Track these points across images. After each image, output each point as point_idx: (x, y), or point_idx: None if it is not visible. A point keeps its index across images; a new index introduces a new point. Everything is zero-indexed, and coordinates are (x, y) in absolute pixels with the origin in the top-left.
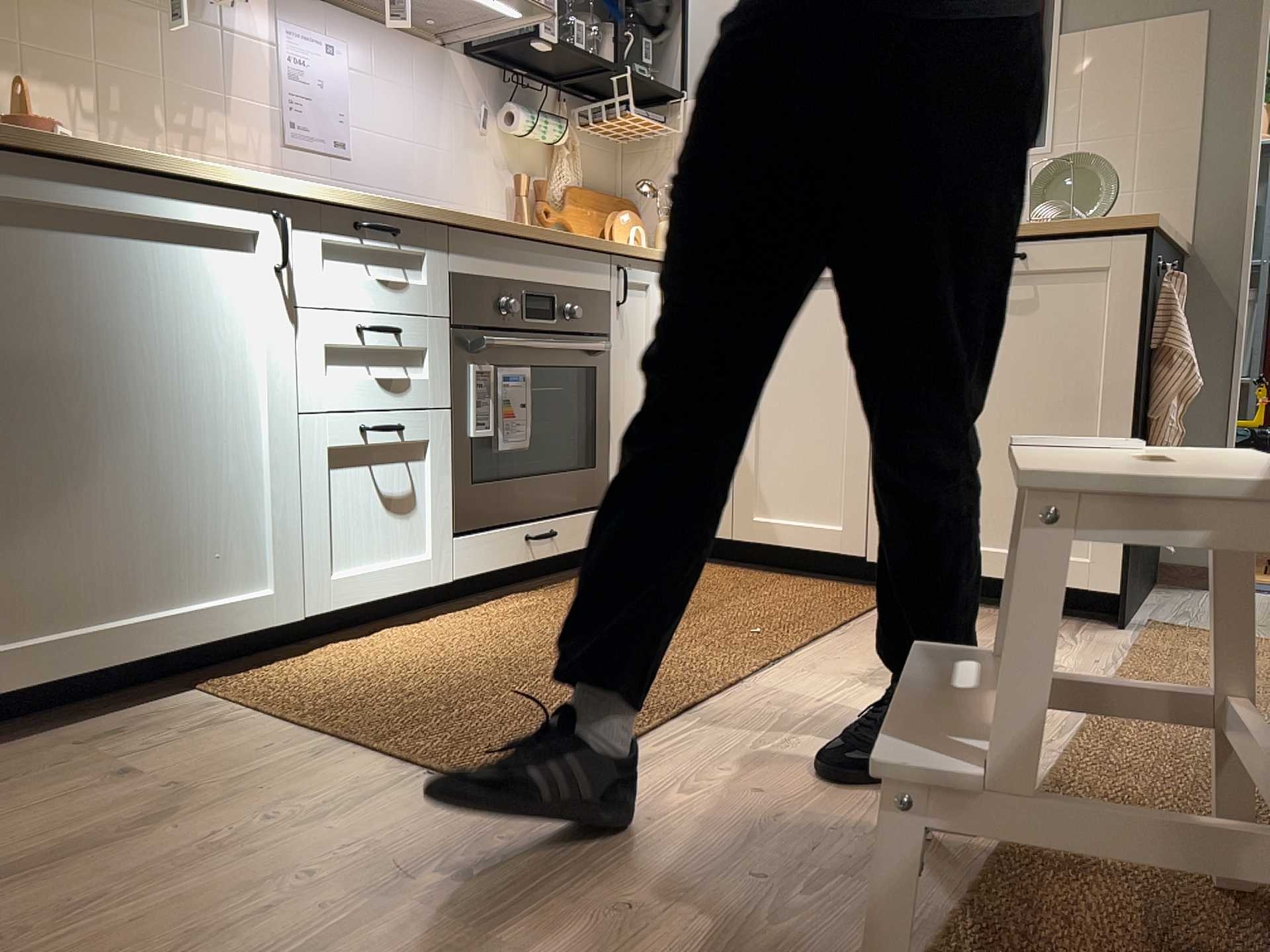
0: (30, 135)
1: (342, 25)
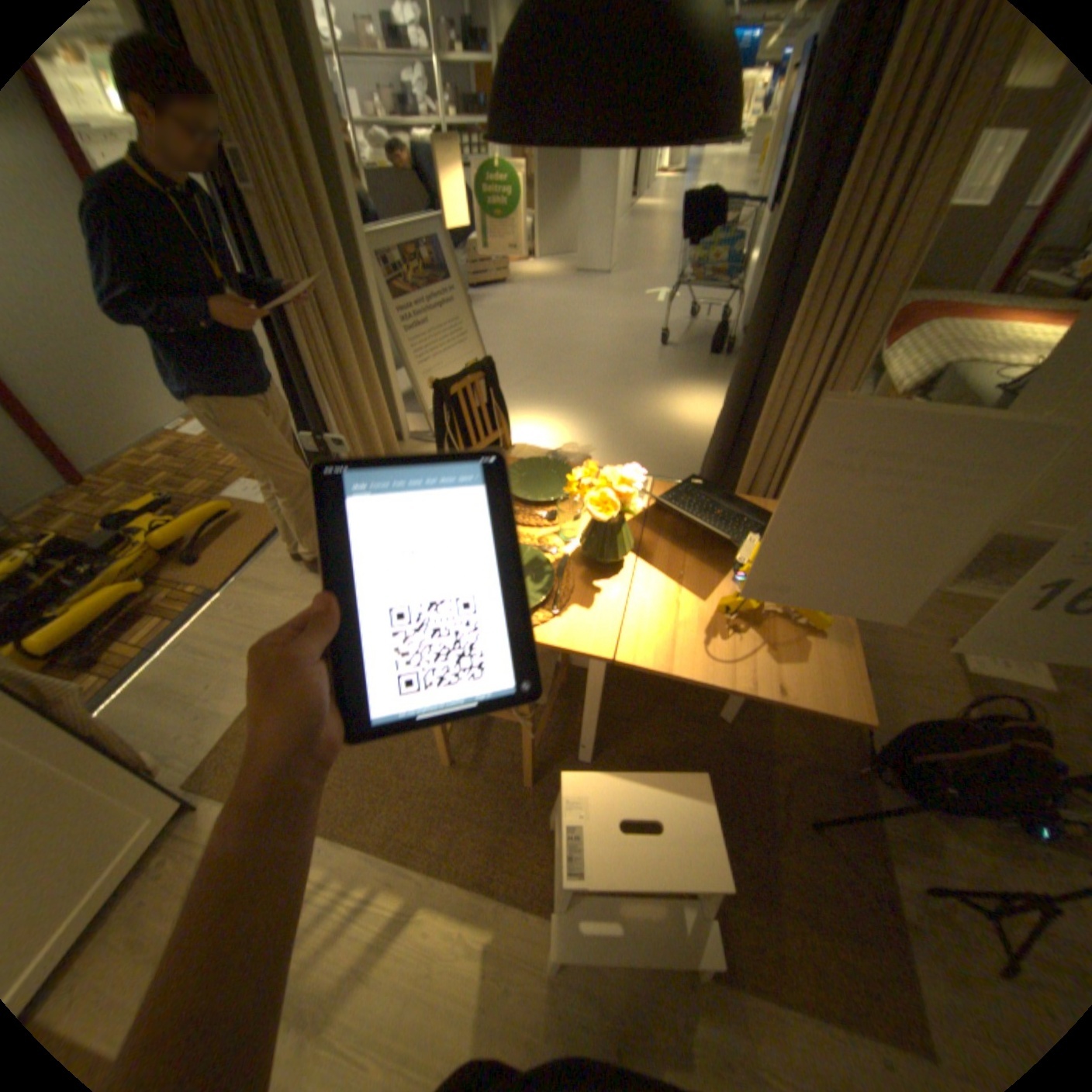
0: None
1: None
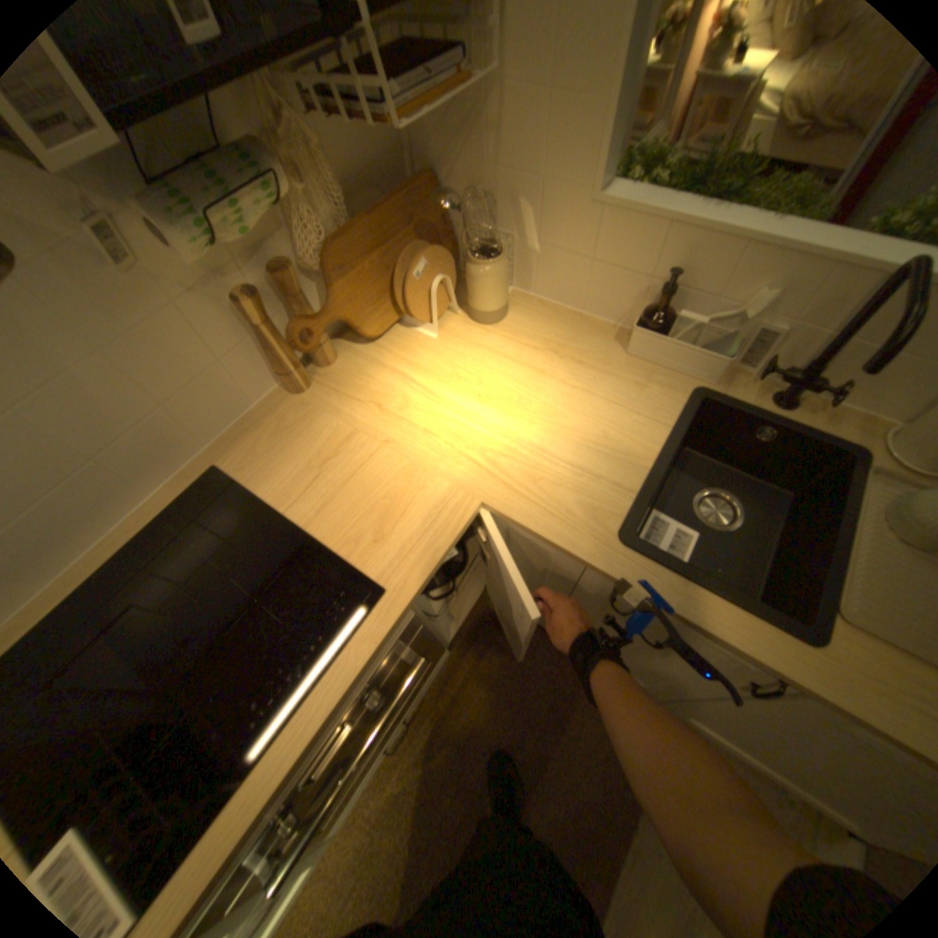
0: None
1: None
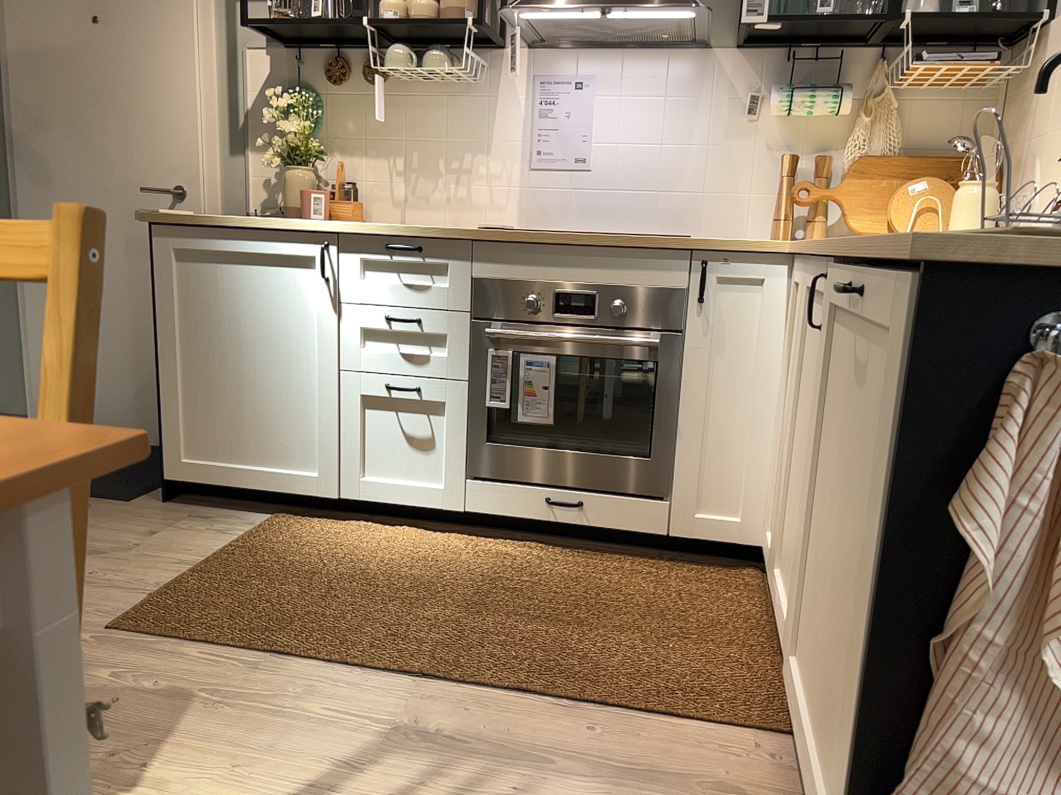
0: (199, 219)
1: (588, 63)
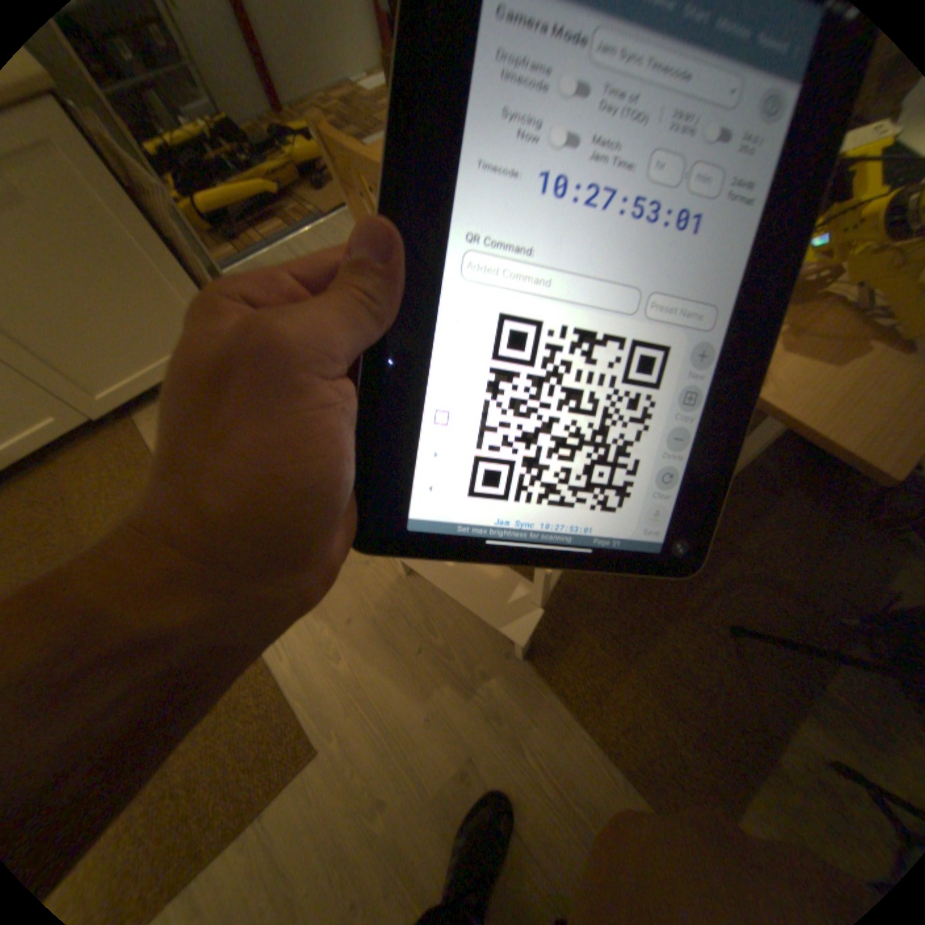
0: None
1: None
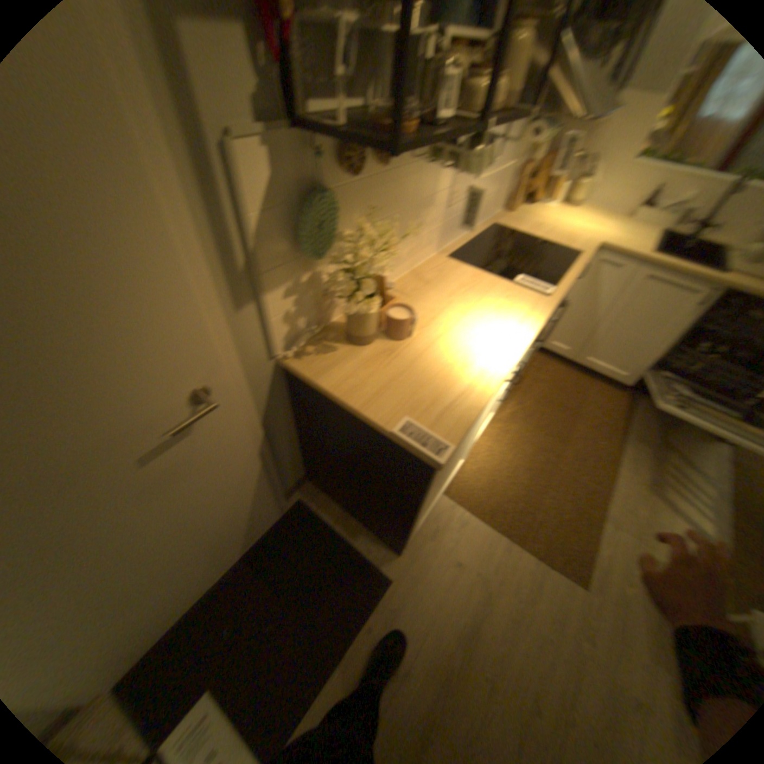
0: (474, 421)
1: None
